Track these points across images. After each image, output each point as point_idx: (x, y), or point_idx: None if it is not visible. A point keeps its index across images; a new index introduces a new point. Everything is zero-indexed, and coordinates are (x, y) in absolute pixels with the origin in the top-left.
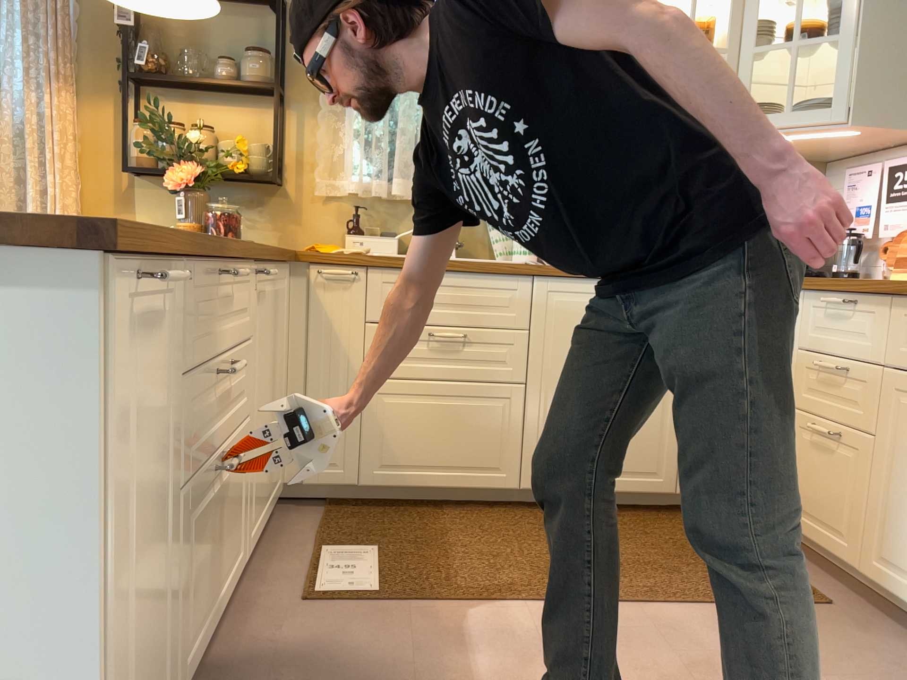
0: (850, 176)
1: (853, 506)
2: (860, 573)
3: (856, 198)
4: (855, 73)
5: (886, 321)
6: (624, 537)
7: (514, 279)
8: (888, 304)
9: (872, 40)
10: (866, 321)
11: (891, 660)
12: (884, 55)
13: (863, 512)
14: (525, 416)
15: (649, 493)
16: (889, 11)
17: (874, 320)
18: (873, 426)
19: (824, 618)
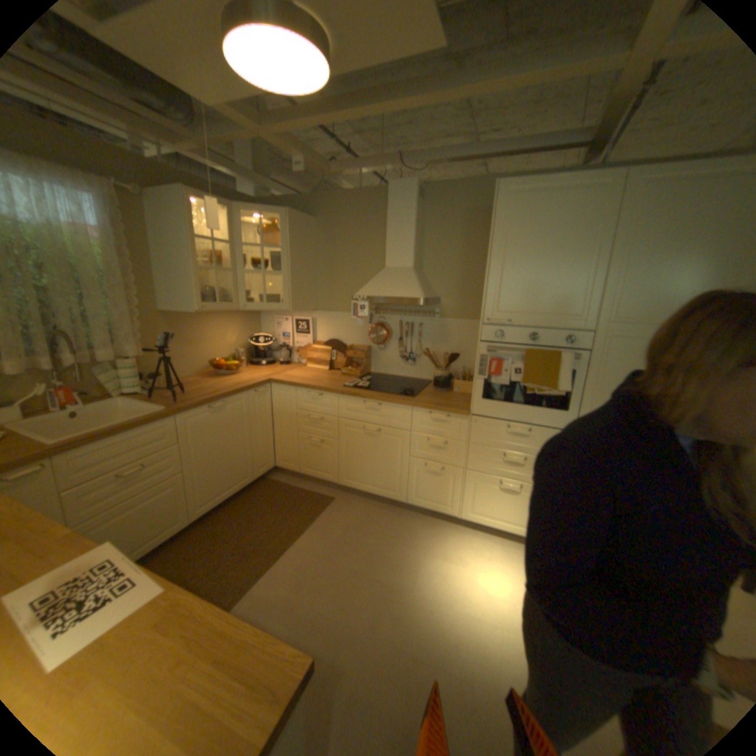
0: (276, 319)
1: (331, 464)
2: (337, 484)
3: (280, 330)
4: (287, 290)
5: (335, 402)
6: (250, 516)
7: (163, 422)
8: (335, 396)
9: (292, 277)
10: (327, 401)
11: (360, 510)
12: (296, 283)
13: (336, 465)
14: (184, 488)
15: (244, 487)
16: (295, 265)
17: (330, 401)
18: (336, 437)
19: (336, 506)
